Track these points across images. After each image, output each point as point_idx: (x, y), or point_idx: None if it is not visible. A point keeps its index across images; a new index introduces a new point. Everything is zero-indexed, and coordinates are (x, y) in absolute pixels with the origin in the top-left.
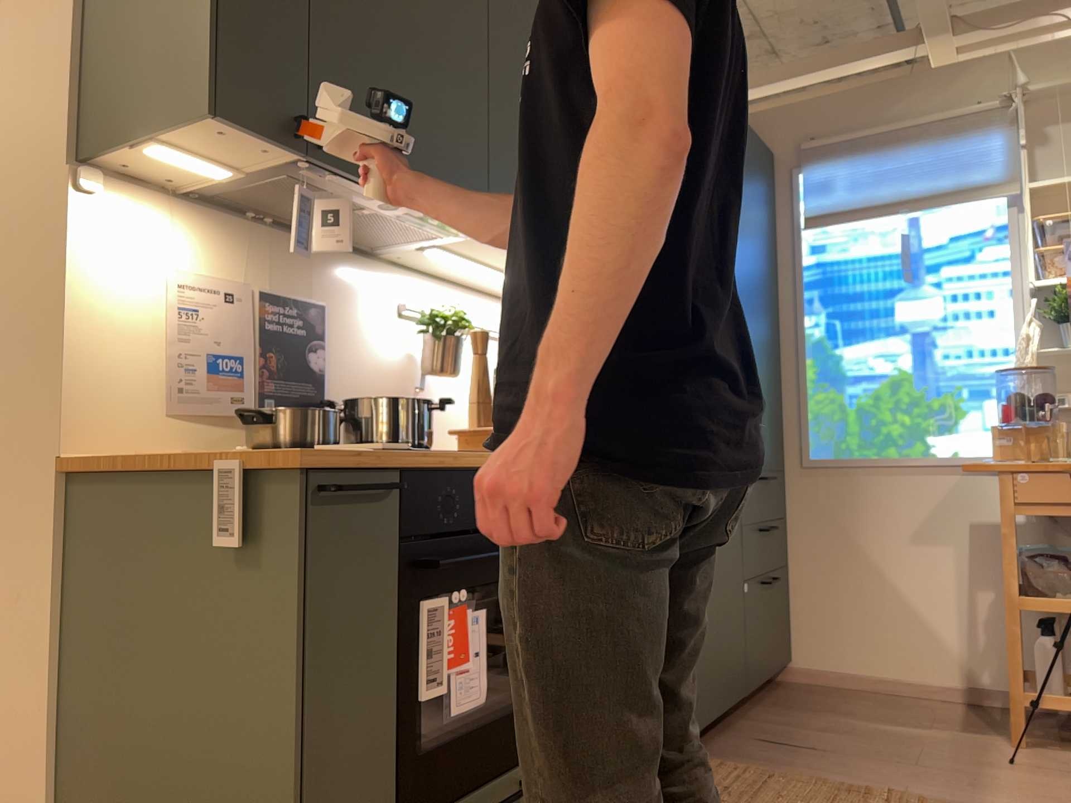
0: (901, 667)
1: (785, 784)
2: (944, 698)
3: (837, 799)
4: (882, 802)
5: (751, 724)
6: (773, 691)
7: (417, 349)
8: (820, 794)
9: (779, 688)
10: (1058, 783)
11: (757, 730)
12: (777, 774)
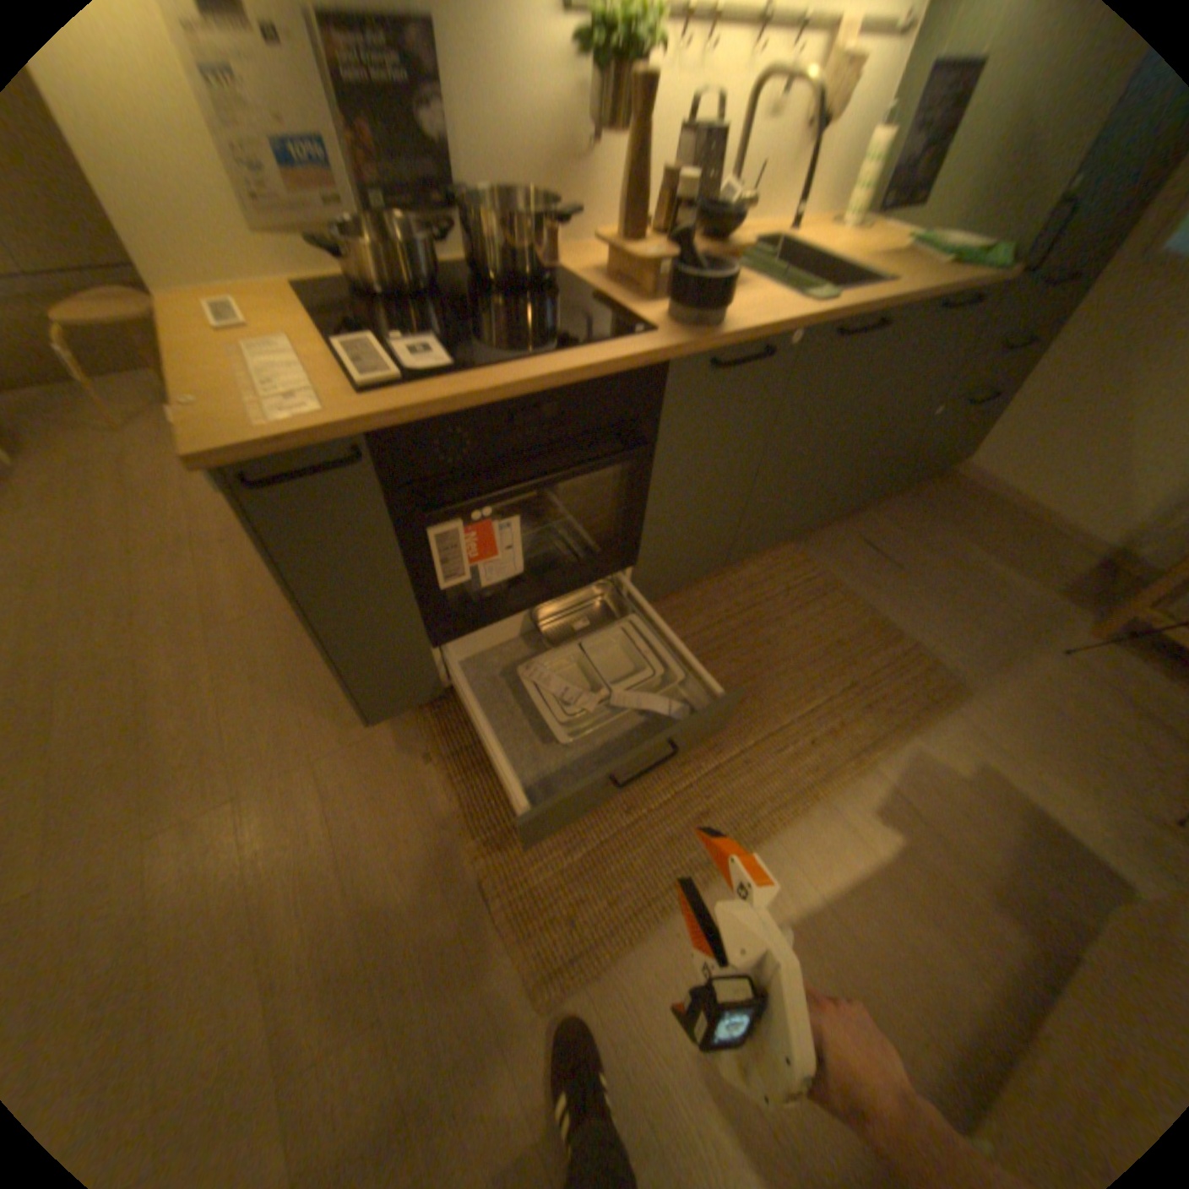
0: (1066, 506)
1: (836, 602)
2: (1084, 546)
3: (864, 634)
4: (897, 654)
5: (871, 519)
6: (928, 481)
7: (587, 81)
8: (855, 623)
9: (936, 480)
10: (1084, 692)
11: (870, 529)
12: (839, 589)
